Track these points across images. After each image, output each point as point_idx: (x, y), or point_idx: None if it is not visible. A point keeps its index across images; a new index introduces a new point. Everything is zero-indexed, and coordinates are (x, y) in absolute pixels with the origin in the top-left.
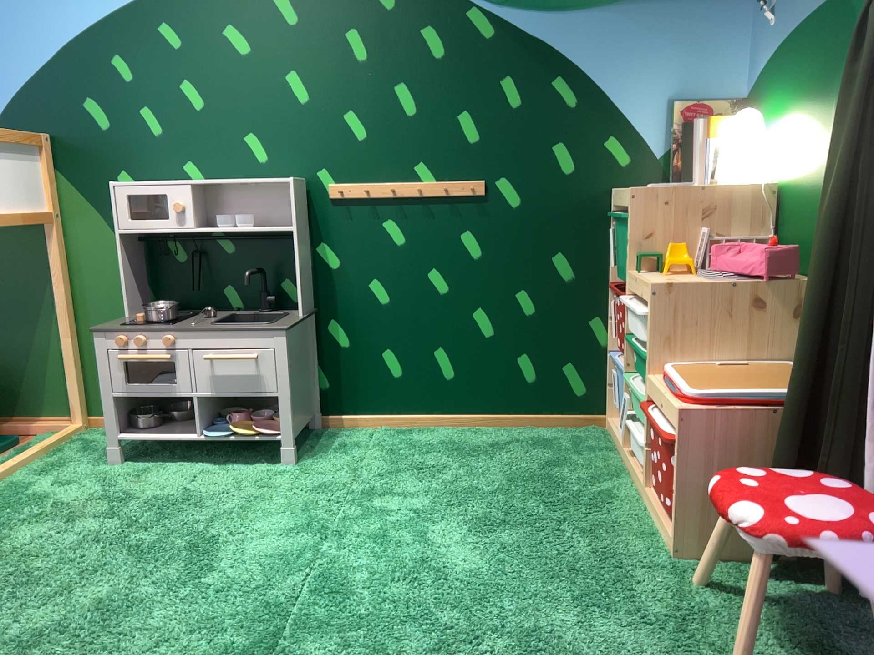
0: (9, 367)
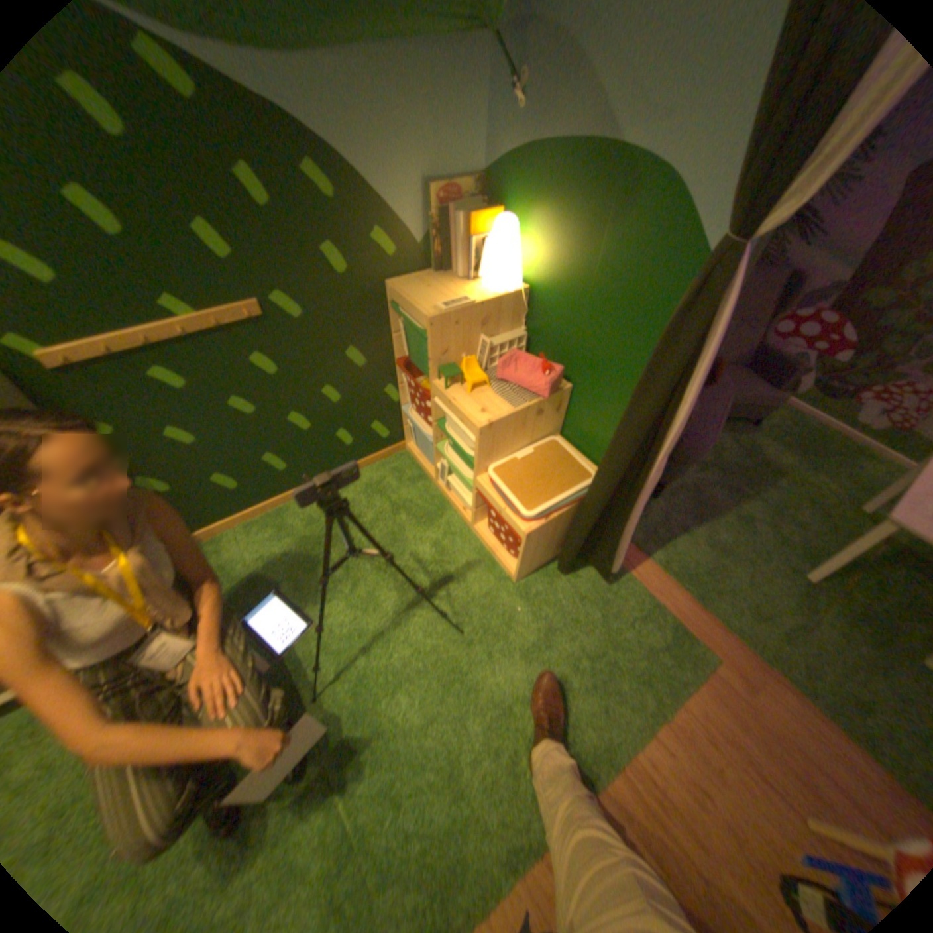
0: None
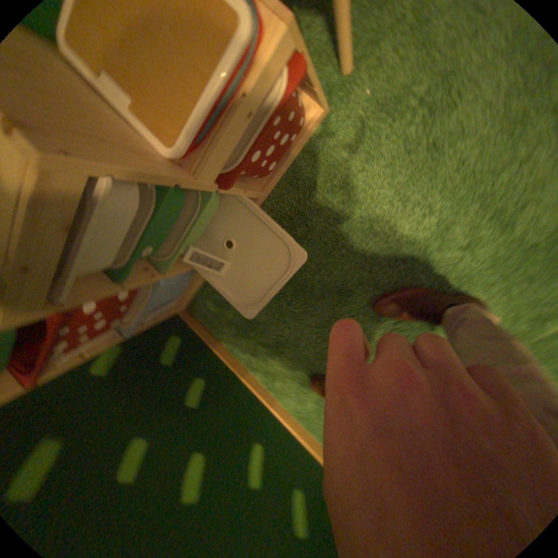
0: None
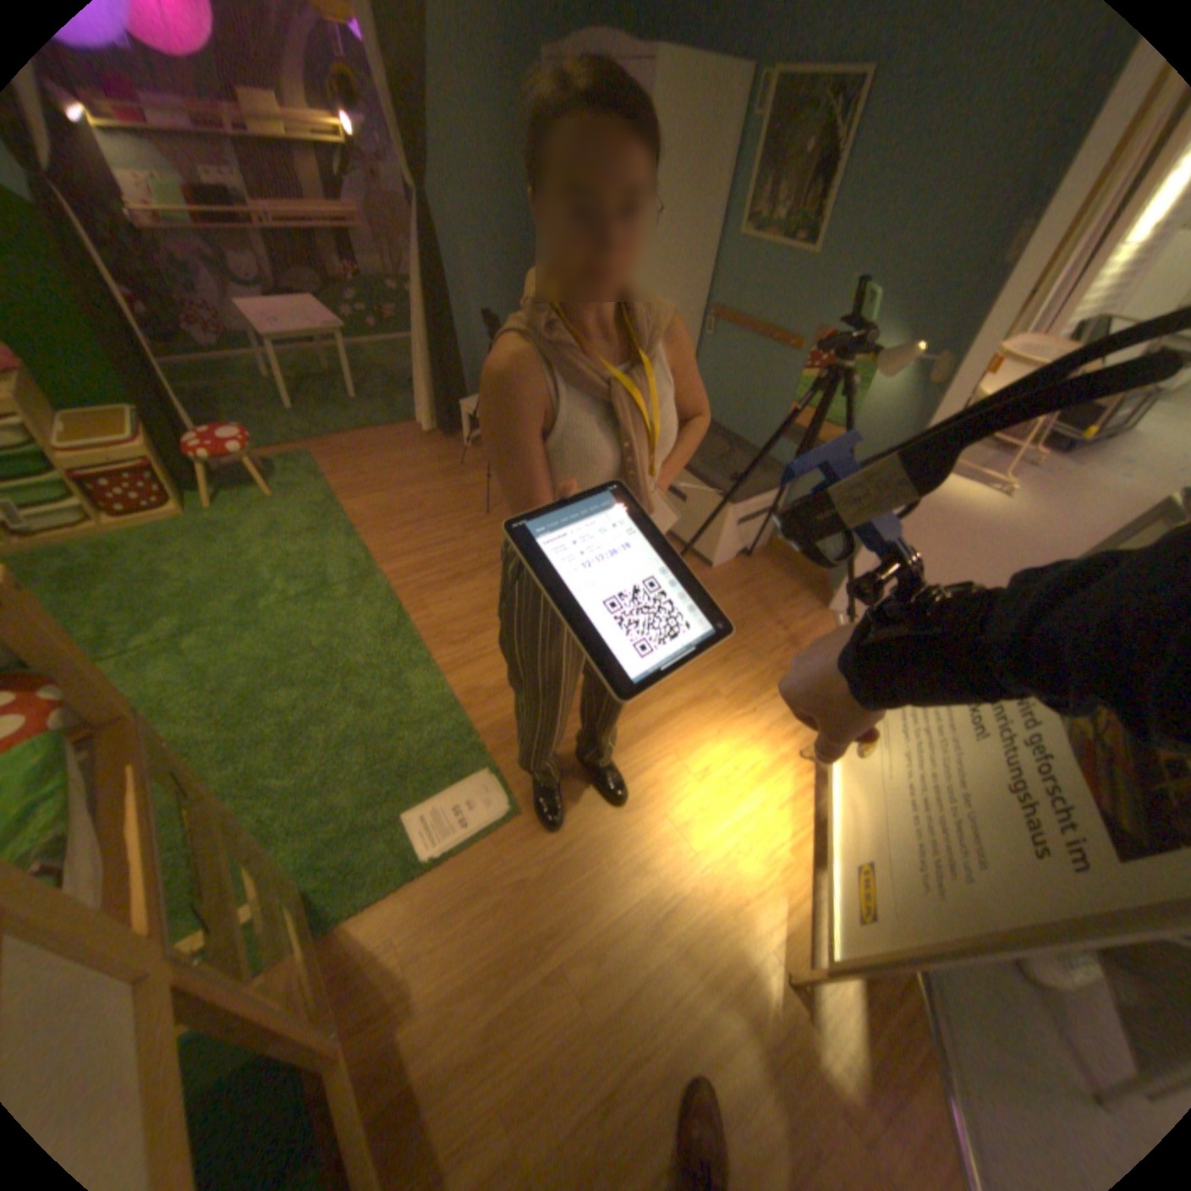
0: None
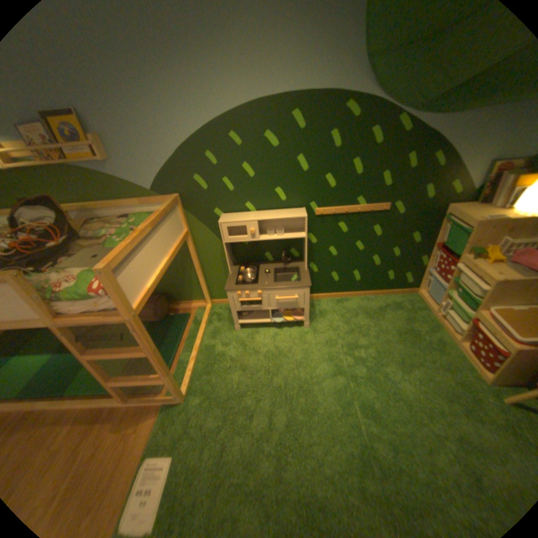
0: (176, 286)
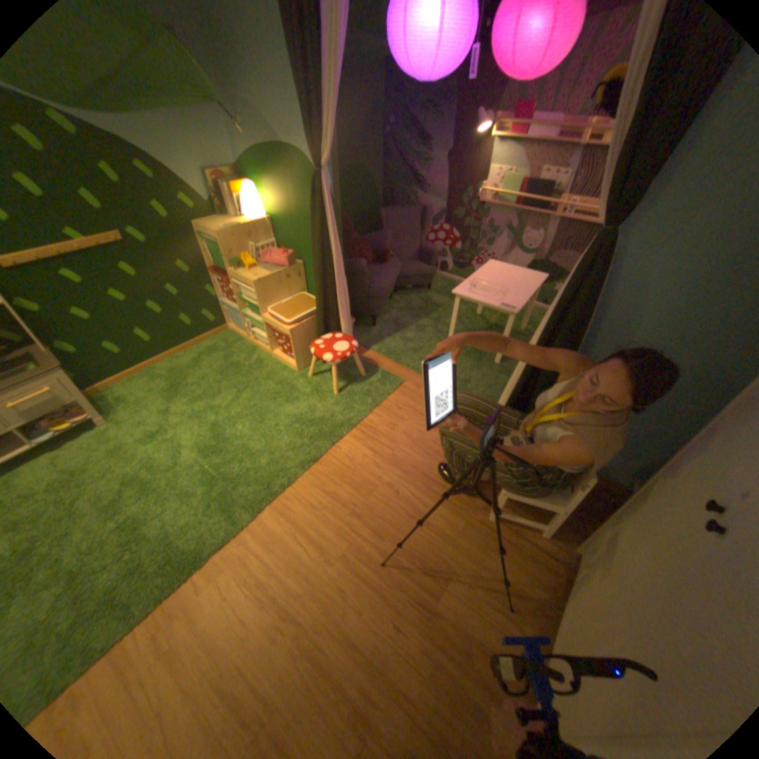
0: None
